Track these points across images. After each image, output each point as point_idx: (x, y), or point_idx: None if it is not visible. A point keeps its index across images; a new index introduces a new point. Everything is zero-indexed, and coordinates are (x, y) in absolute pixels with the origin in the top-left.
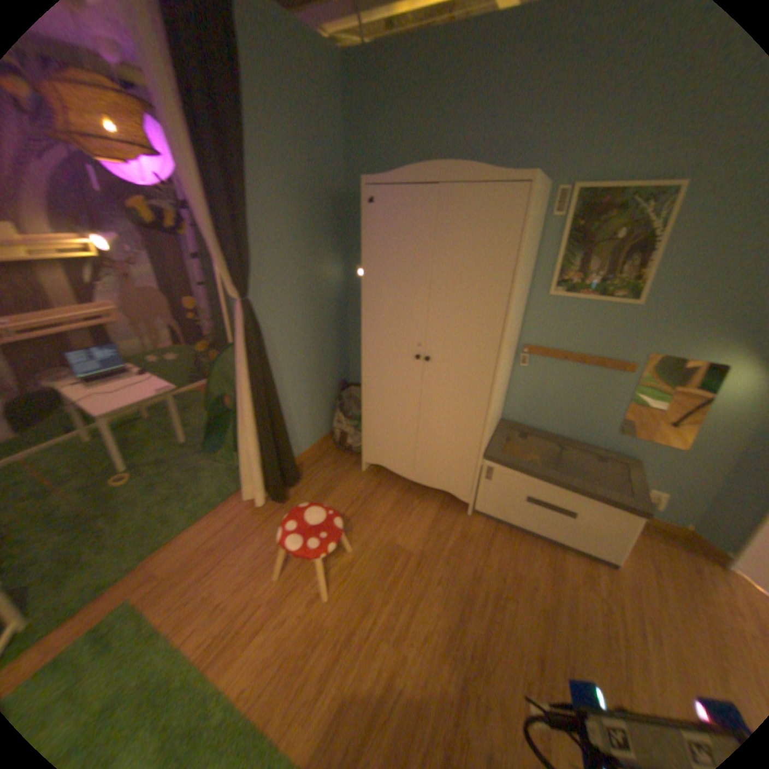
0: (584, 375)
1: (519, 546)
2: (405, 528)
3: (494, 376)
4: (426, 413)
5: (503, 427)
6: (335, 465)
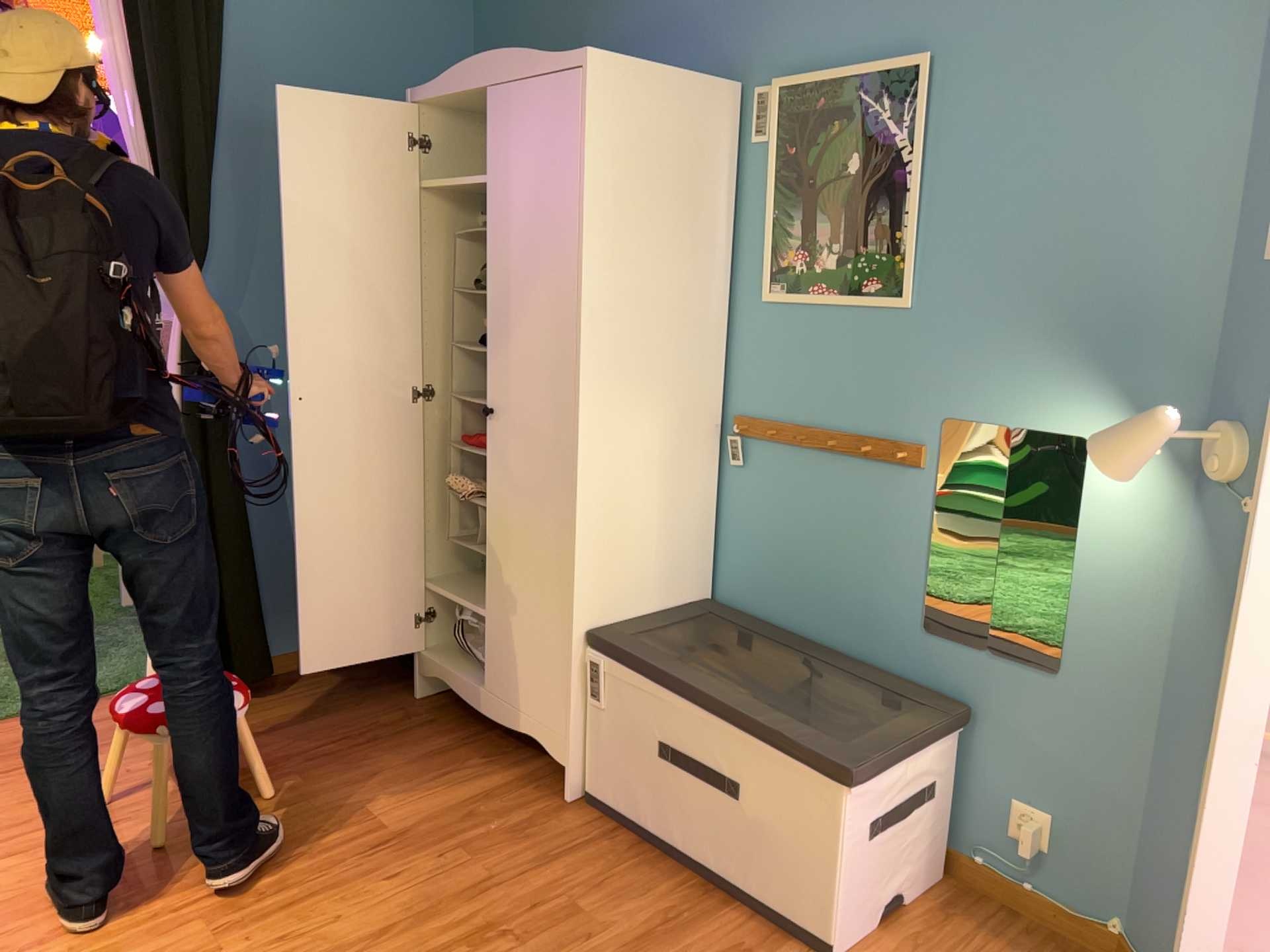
0: (841, 481)
1: (629, 871)
2: (409, 792)
3: (571, 435)
4: (518, 550)
5: (690, 608)
6: (369, 680)
